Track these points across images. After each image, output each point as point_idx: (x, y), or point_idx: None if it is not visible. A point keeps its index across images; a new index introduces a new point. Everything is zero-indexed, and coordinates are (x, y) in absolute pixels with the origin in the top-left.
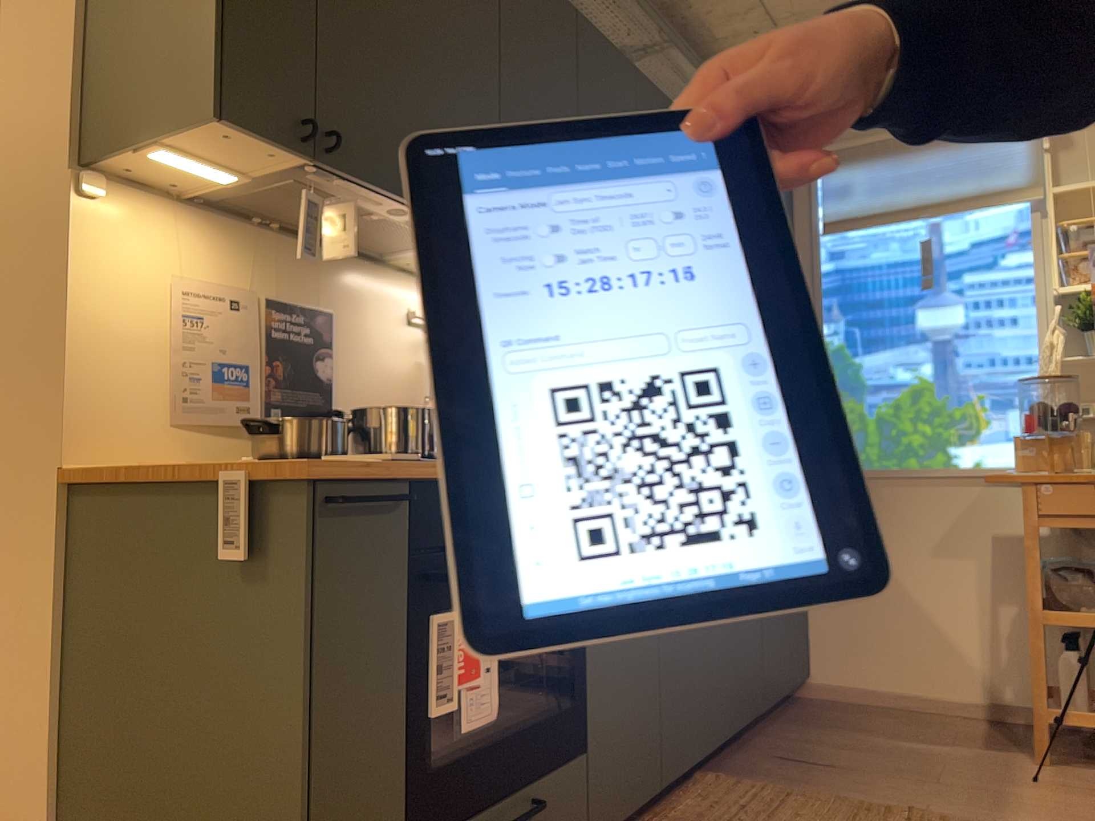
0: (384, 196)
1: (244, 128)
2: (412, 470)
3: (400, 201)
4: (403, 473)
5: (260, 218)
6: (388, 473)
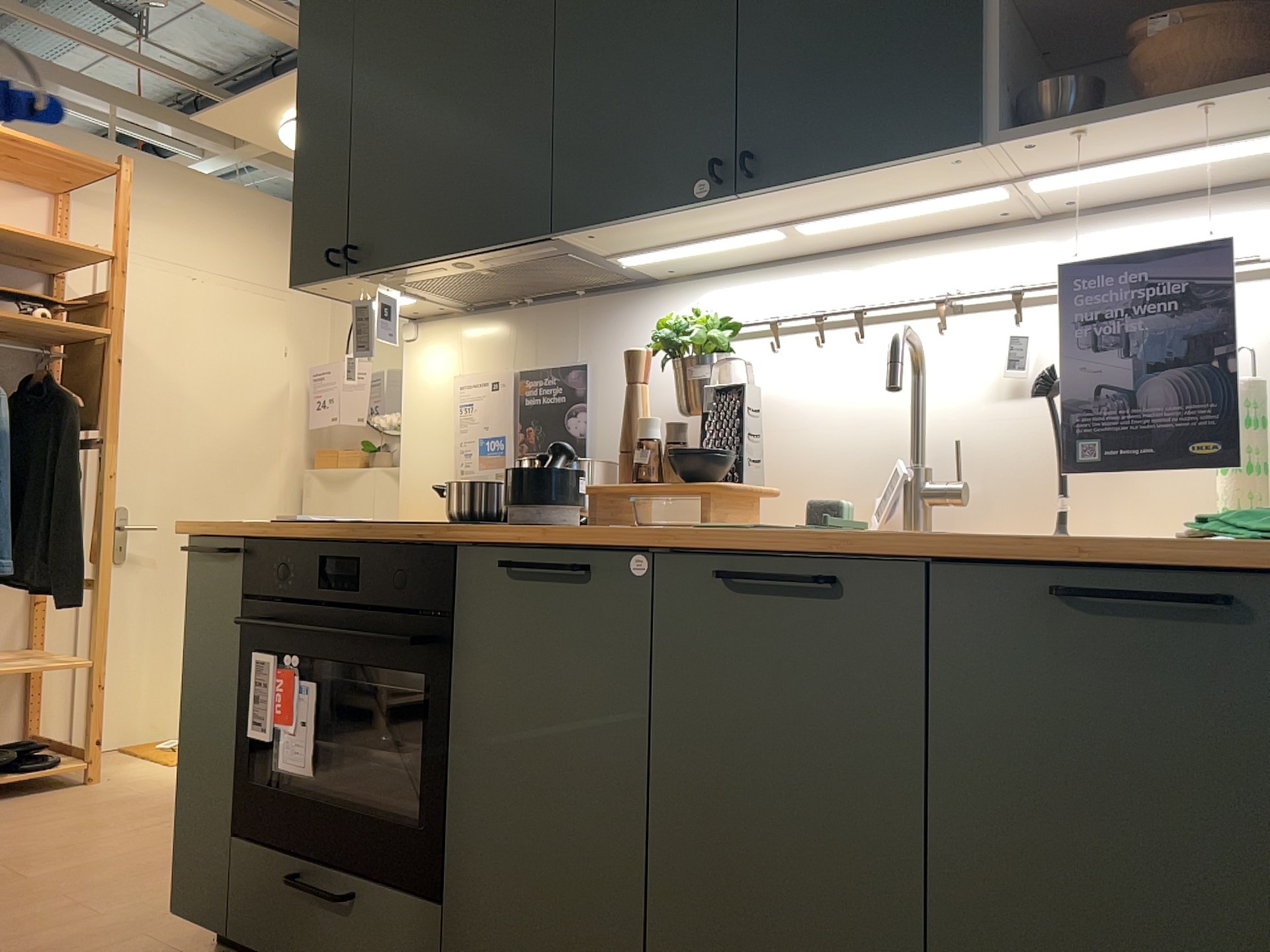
0: (423, 266)
1: (312, 283)
2: (236, 528)
3: (437, 262)
4: (248, 531)
5: (512, 301)
6: (224, 531)
